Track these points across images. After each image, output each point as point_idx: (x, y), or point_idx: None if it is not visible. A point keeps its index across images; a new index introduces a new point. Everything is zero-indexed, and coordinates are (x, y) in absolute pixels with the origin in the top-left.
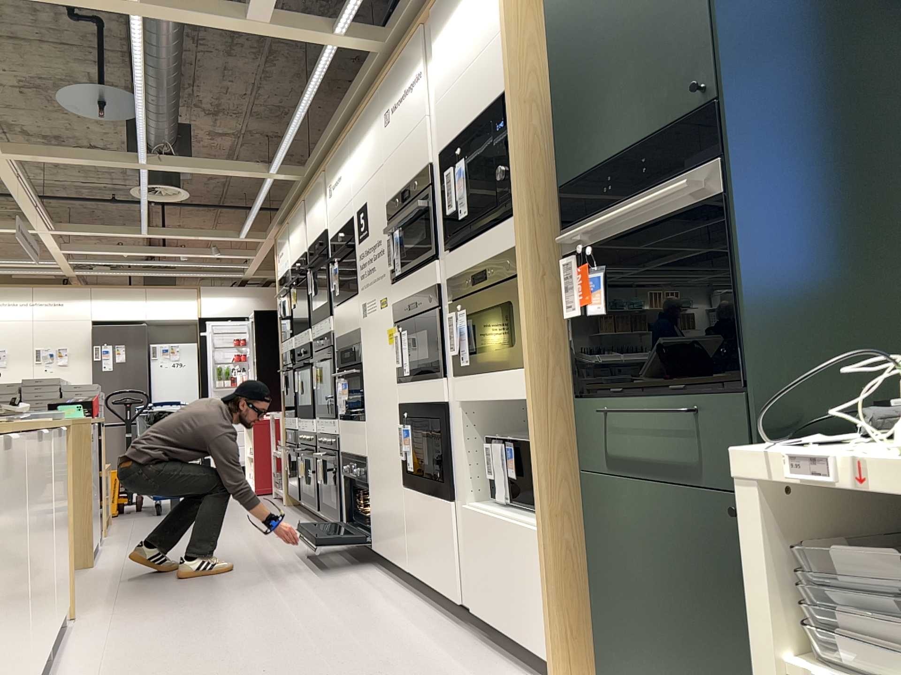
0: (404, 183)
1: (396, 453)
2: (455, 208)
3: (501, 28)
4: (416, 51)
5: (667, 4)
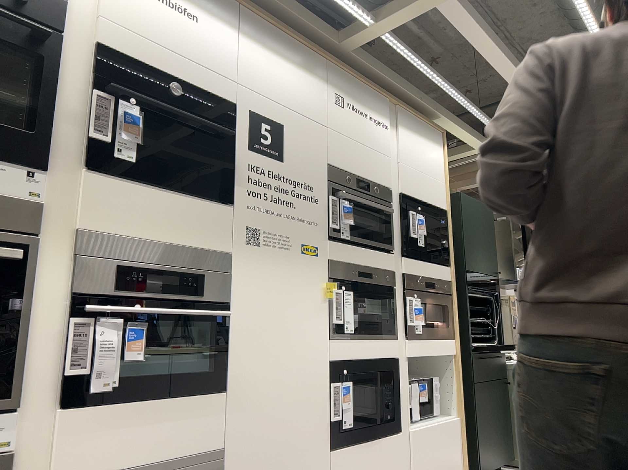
0: (358, 173)
1: (318, 416)
2: (416, 237)
3: (442, 180)
4: (382, 106)
5: (488, 242)
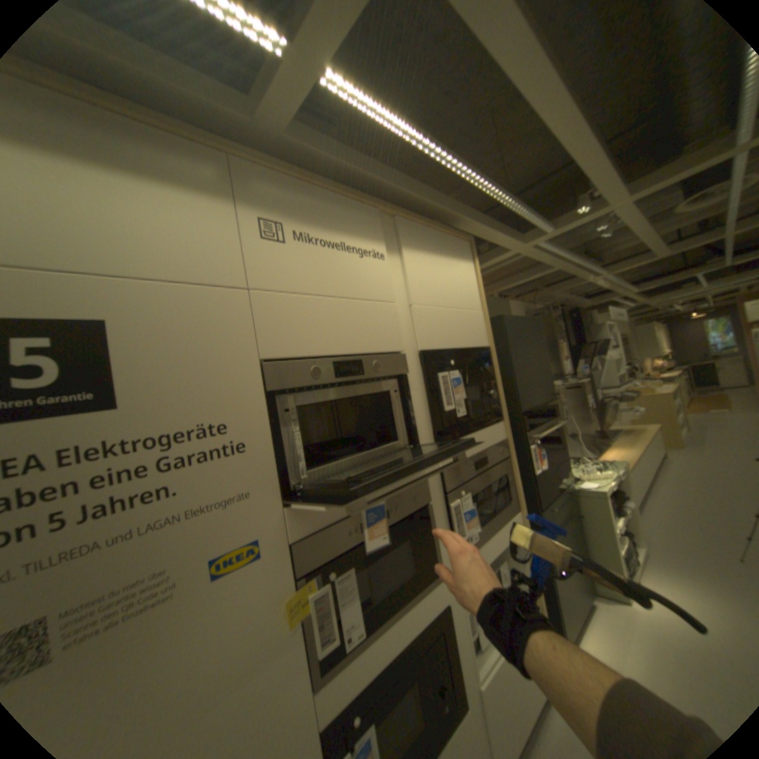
0: (336, 350)
1: None
2: (452, 407)
3: (478, 307)
4: (368, 222)
5: (542, 363)
